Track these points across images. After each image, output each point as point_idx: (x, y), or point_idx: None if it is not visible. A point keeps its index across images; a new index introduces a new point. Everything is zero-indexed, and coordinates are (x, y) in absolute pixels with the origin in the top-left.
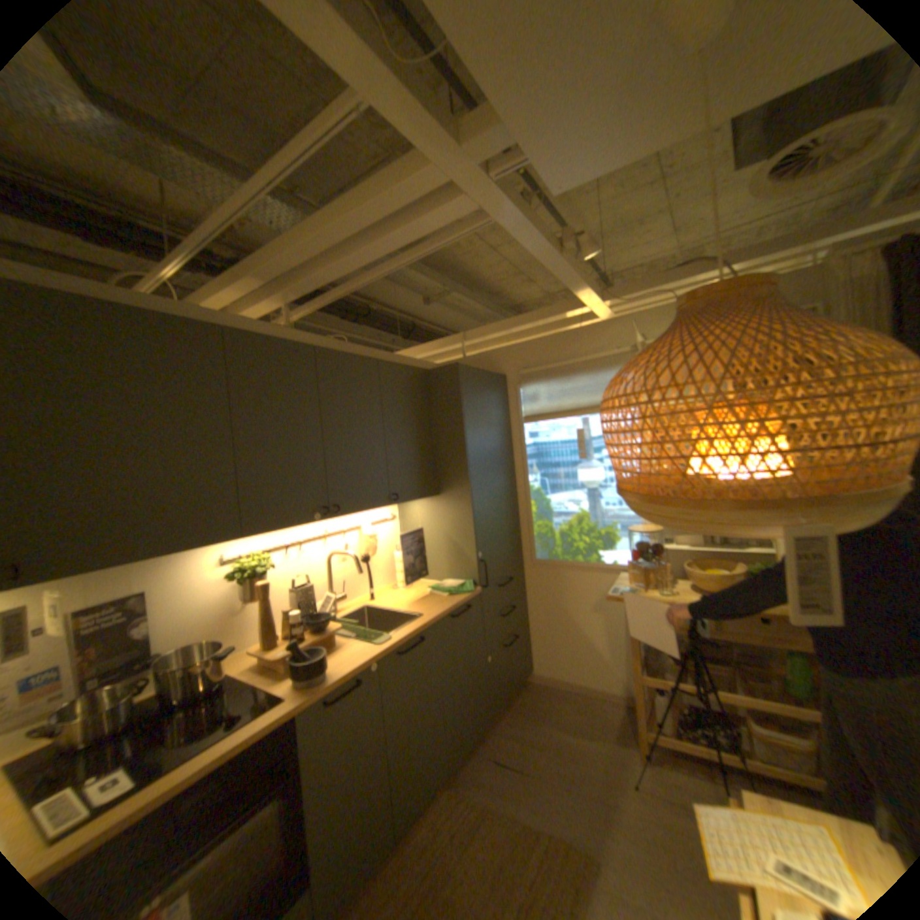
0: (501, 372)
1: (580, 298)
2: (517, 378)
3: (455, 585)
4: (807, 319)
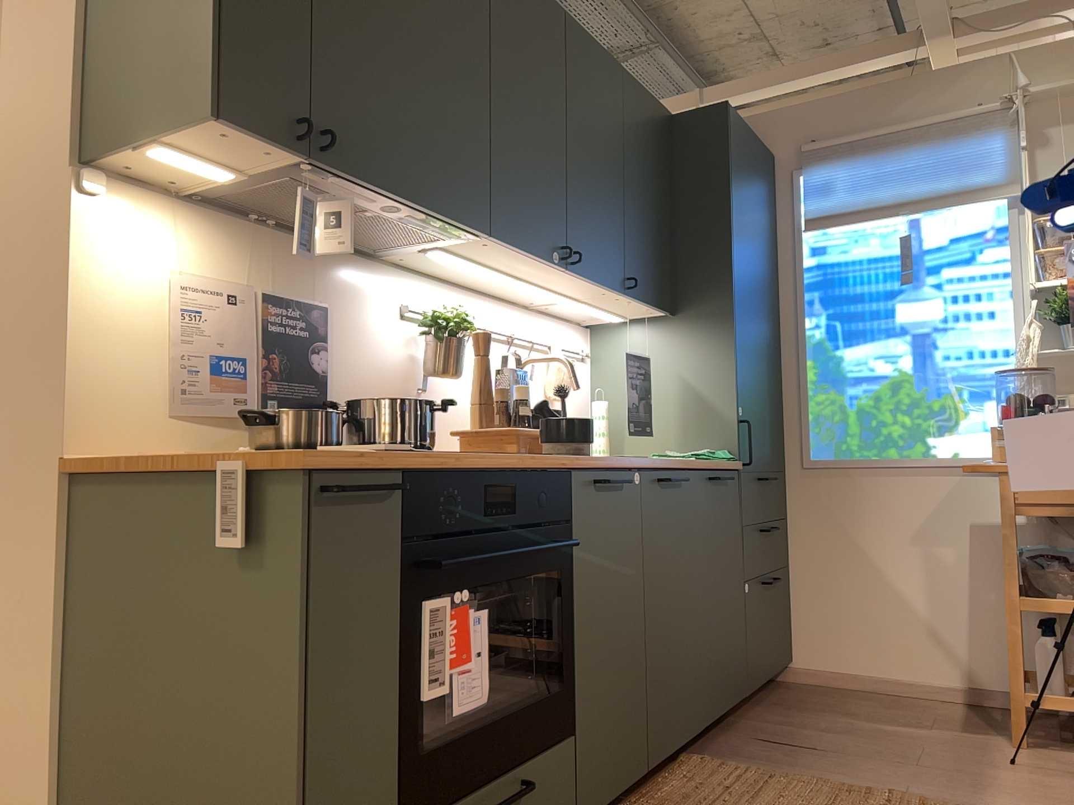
0: (768, 151)
1: (923, 25)
2: (797, 160)
3: (705, 452)
4: None
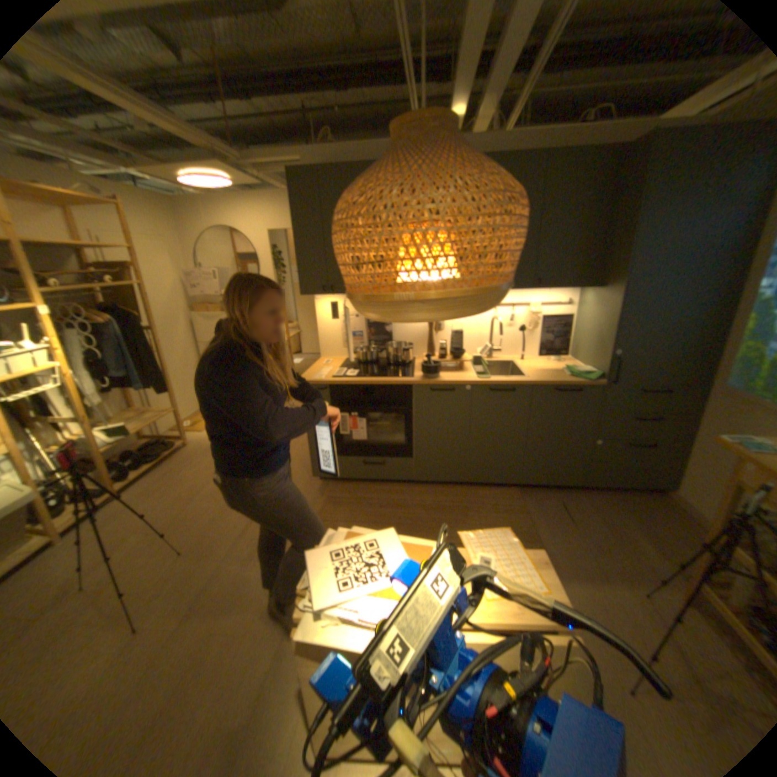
0: None
1: None
2: None
3: (583, 372)
4: (387, 166)
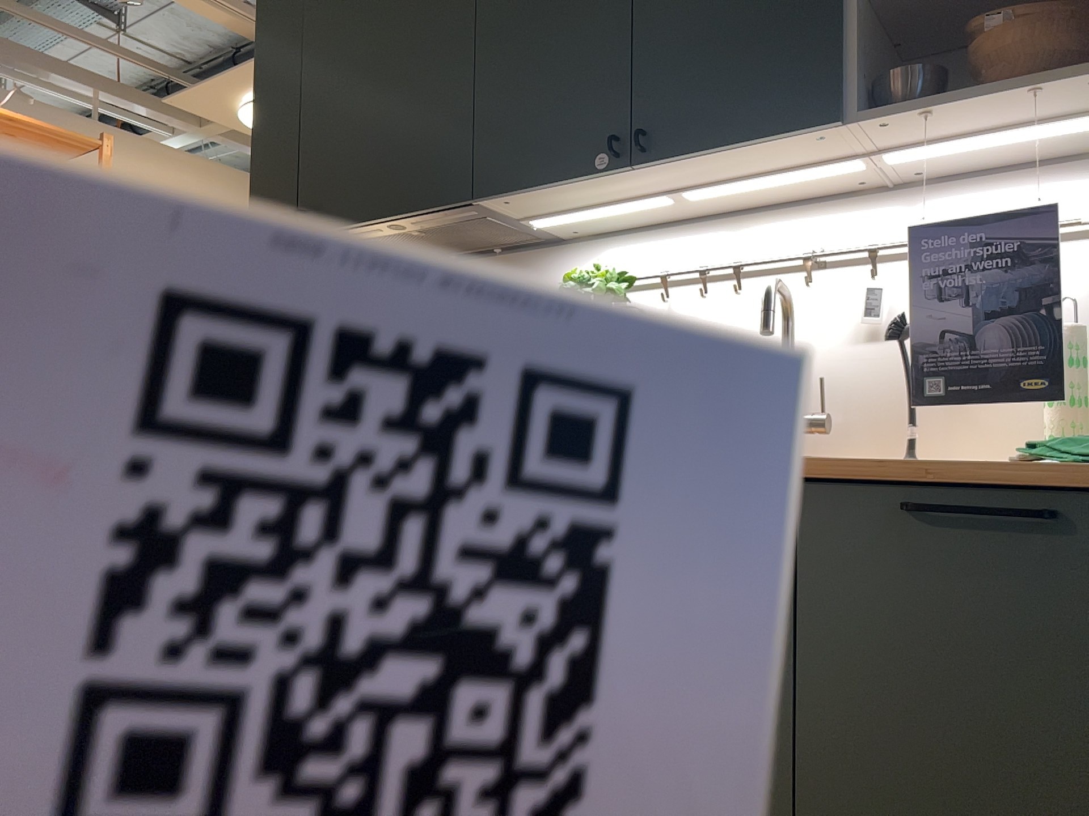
0: None
1: None
2: None
3: None
4: None
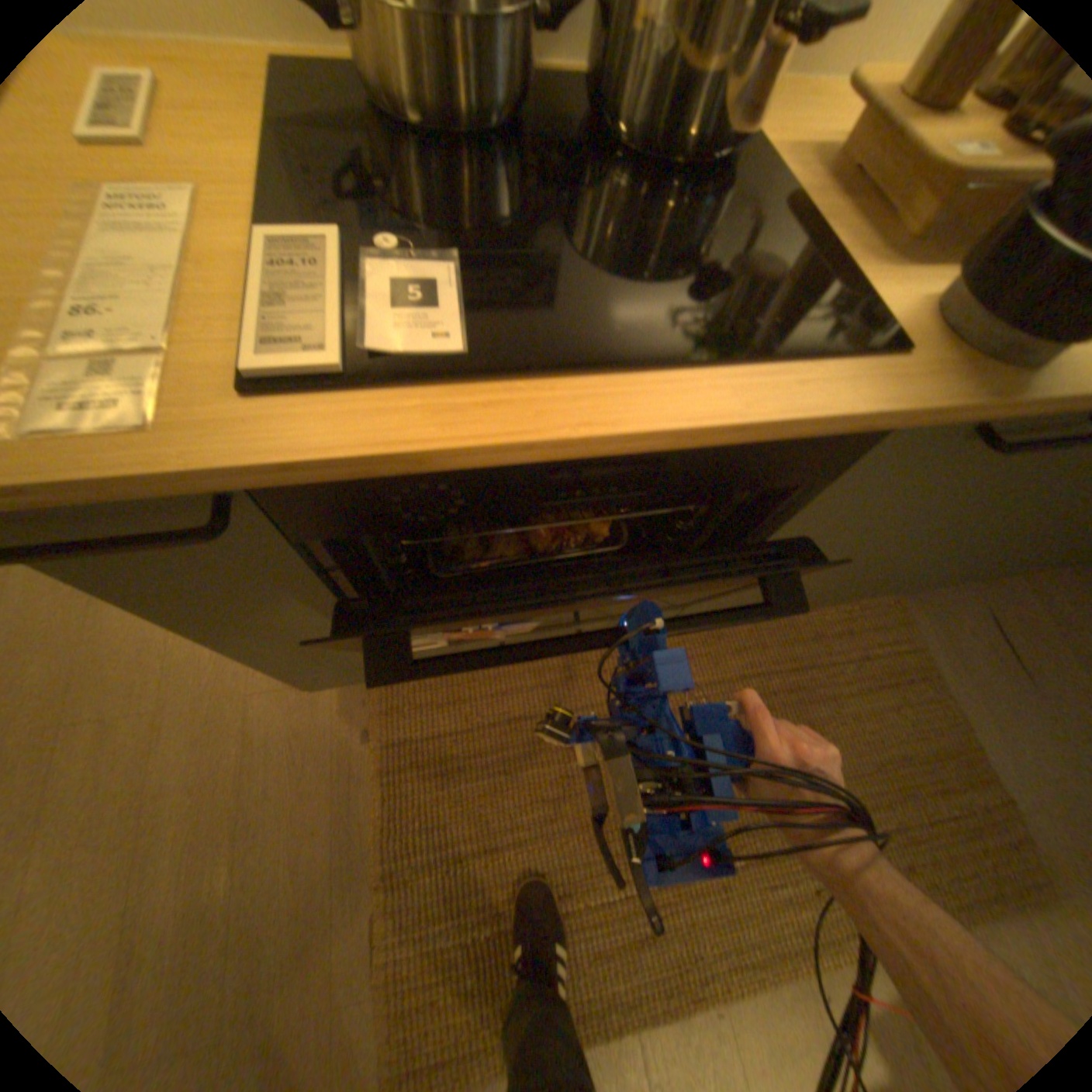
0: None
1: None
2: None
3: None
4: None
